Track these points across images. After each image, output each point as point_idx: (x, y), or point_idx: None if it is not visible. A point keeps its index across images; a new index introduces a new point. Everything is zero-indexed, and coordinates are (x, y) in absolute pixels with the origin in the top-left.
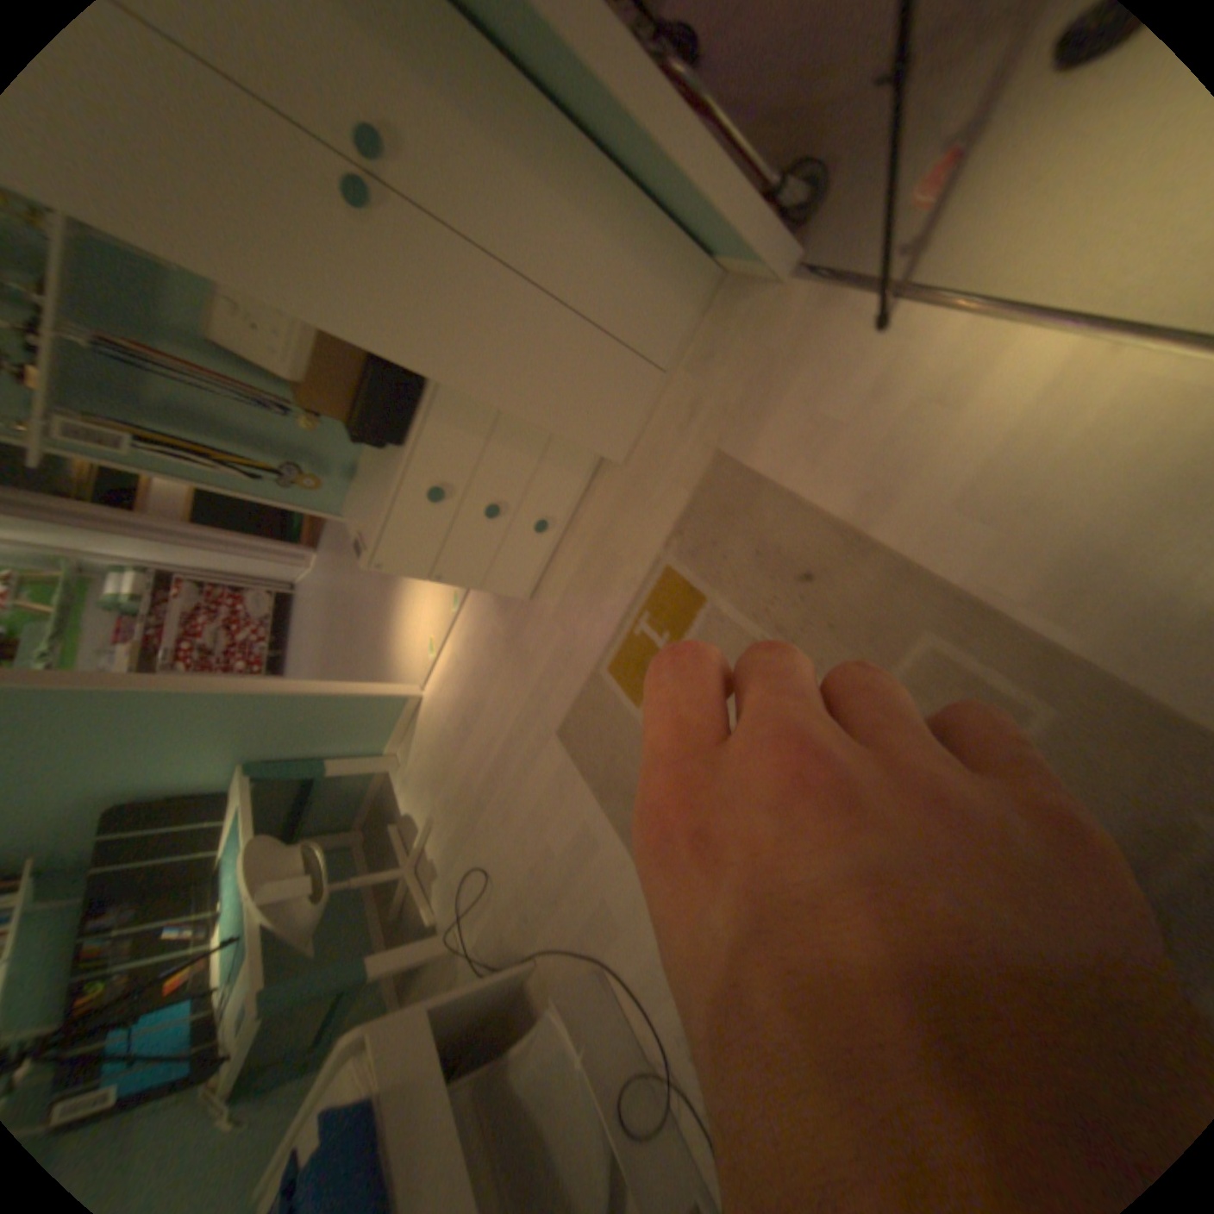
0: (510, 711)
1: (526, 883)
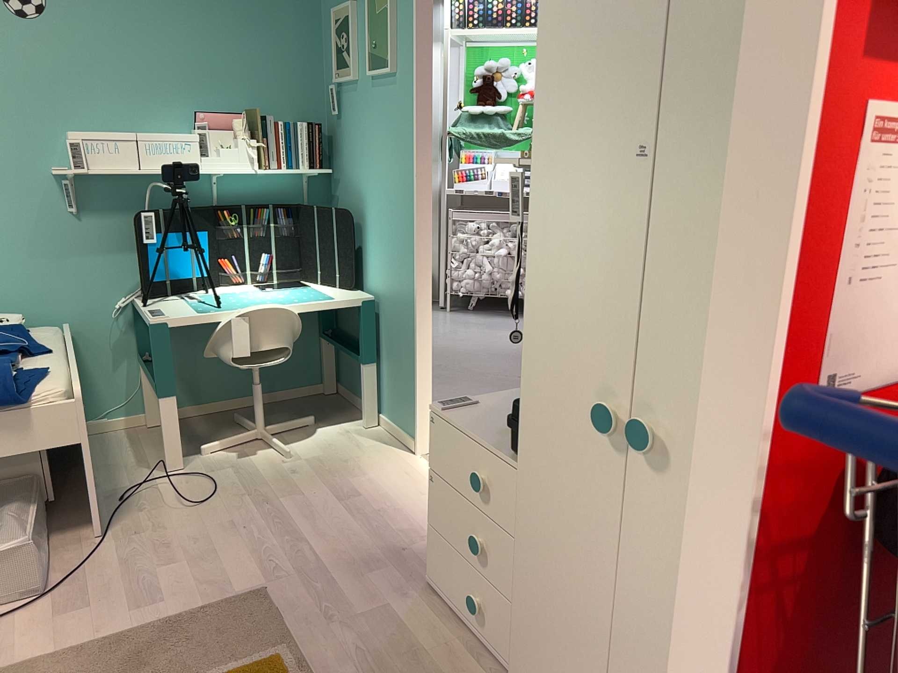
0: (320, 546)
1: (158, 540)
